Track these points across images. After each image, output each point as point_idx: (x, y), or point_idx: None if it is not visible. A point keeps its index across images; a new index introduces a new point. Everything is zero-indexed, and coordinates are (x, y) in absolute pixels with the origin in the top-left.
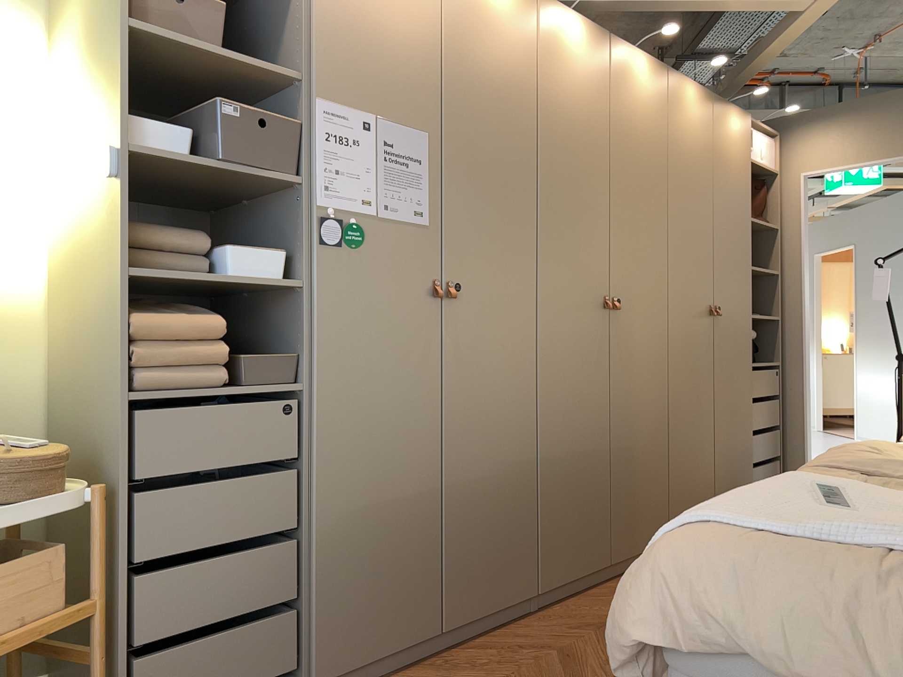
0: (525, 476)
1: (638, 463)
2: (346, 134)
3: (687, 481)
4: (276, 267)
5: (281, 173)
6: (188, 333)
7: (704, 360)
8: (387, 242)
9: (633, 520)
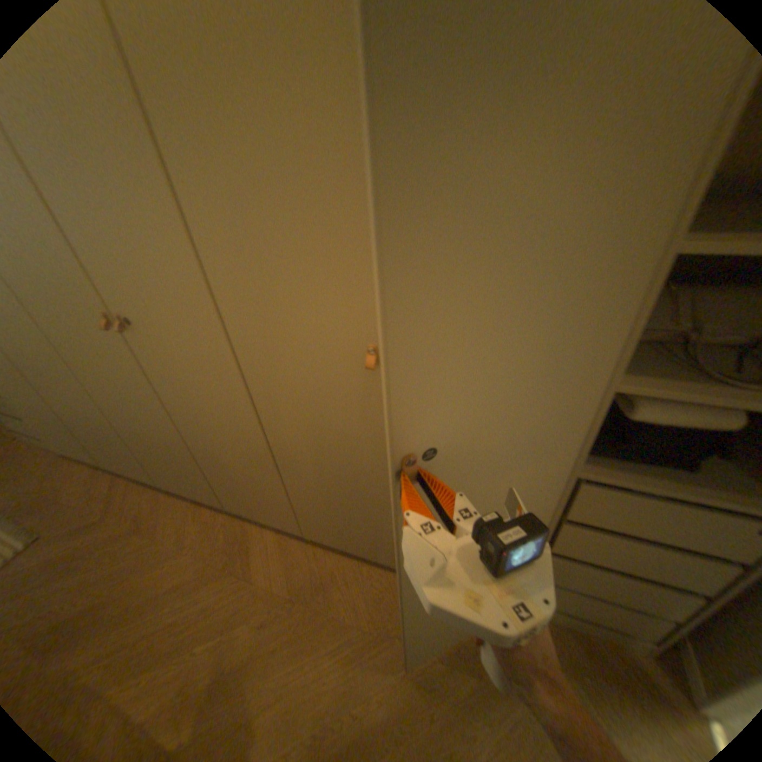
0: (105, 430)
1: (231, 473)
2: None
3: (324, 519)
4: None
5: None
6: None
7: (349, 428)
8: None
9: (239, 503)
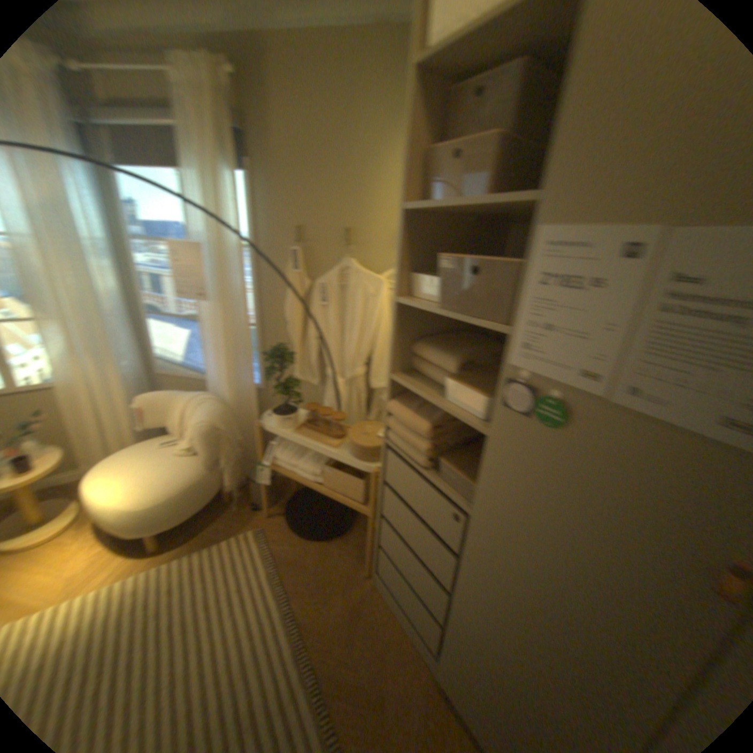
0: None
1: None
2: (584, 270)
3: None
4: (480, 408)
5: (490, 322)
6: (408, 426)
7: None
8: (620, 446)
9: None
